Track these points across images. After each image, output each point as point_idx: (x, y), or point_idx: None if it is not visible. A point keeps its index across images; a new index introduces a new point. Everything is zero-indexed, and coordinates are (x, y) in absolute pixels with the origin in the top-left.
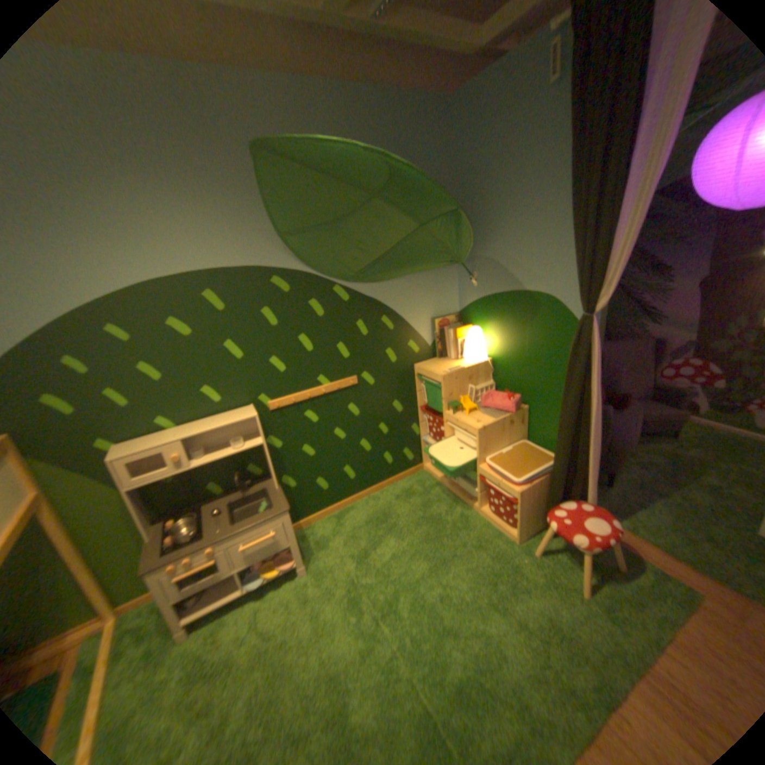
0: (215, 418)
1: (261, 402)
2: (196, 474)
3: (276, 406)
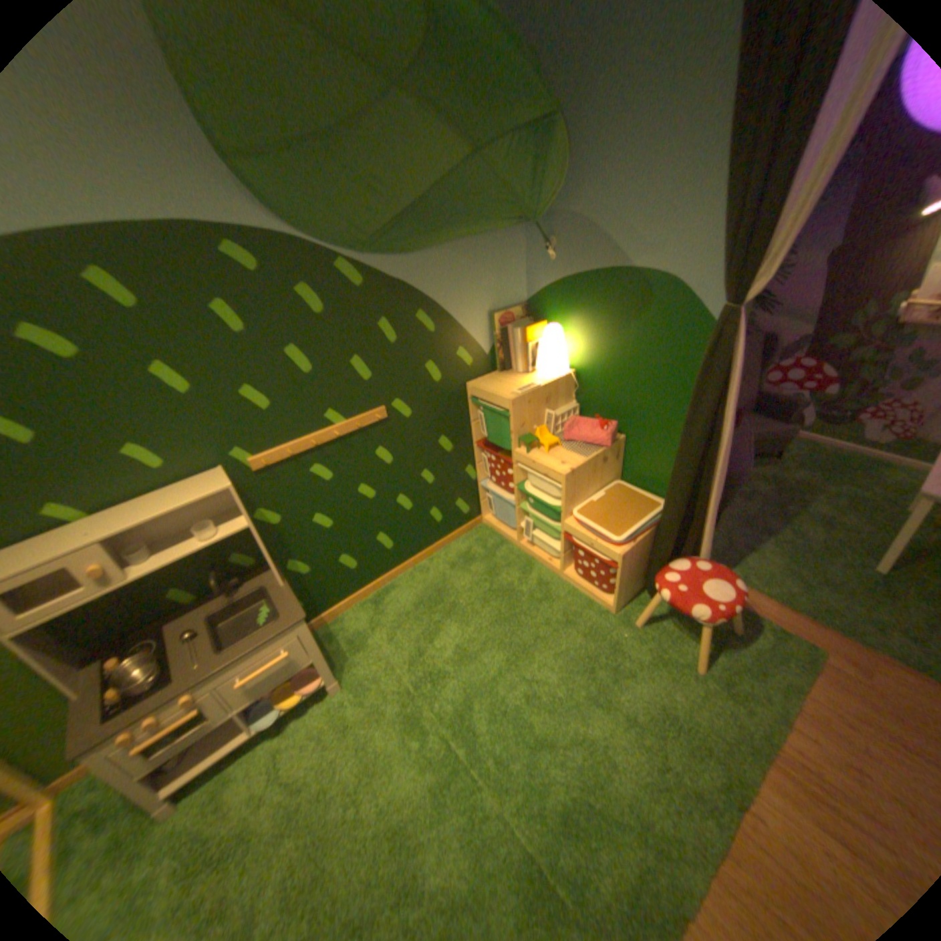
0: (158, 496)
1: (236, 460)
2: (144, 582)
3: (262, 465)
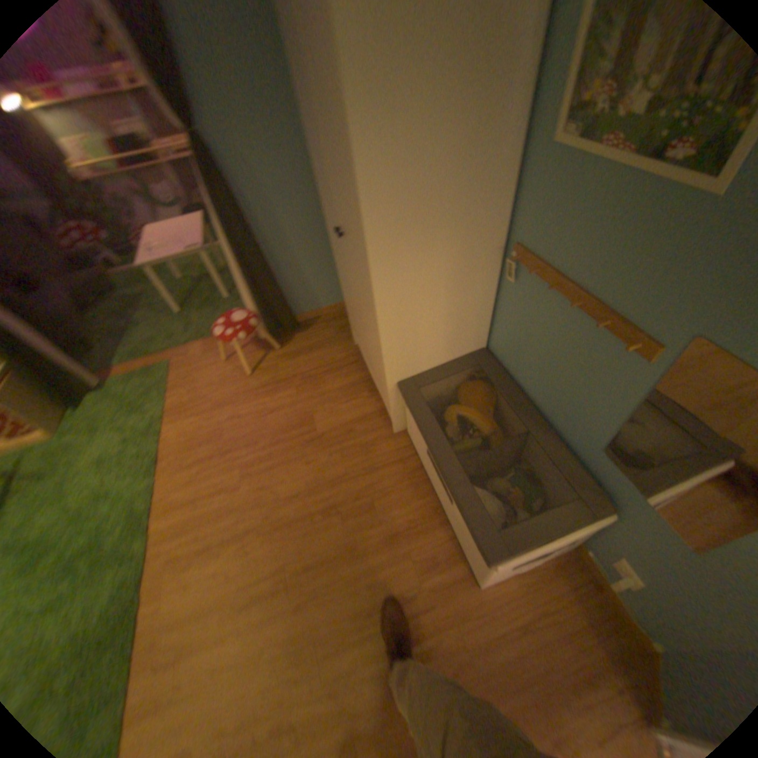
0: None
1: None
2: None
3: None
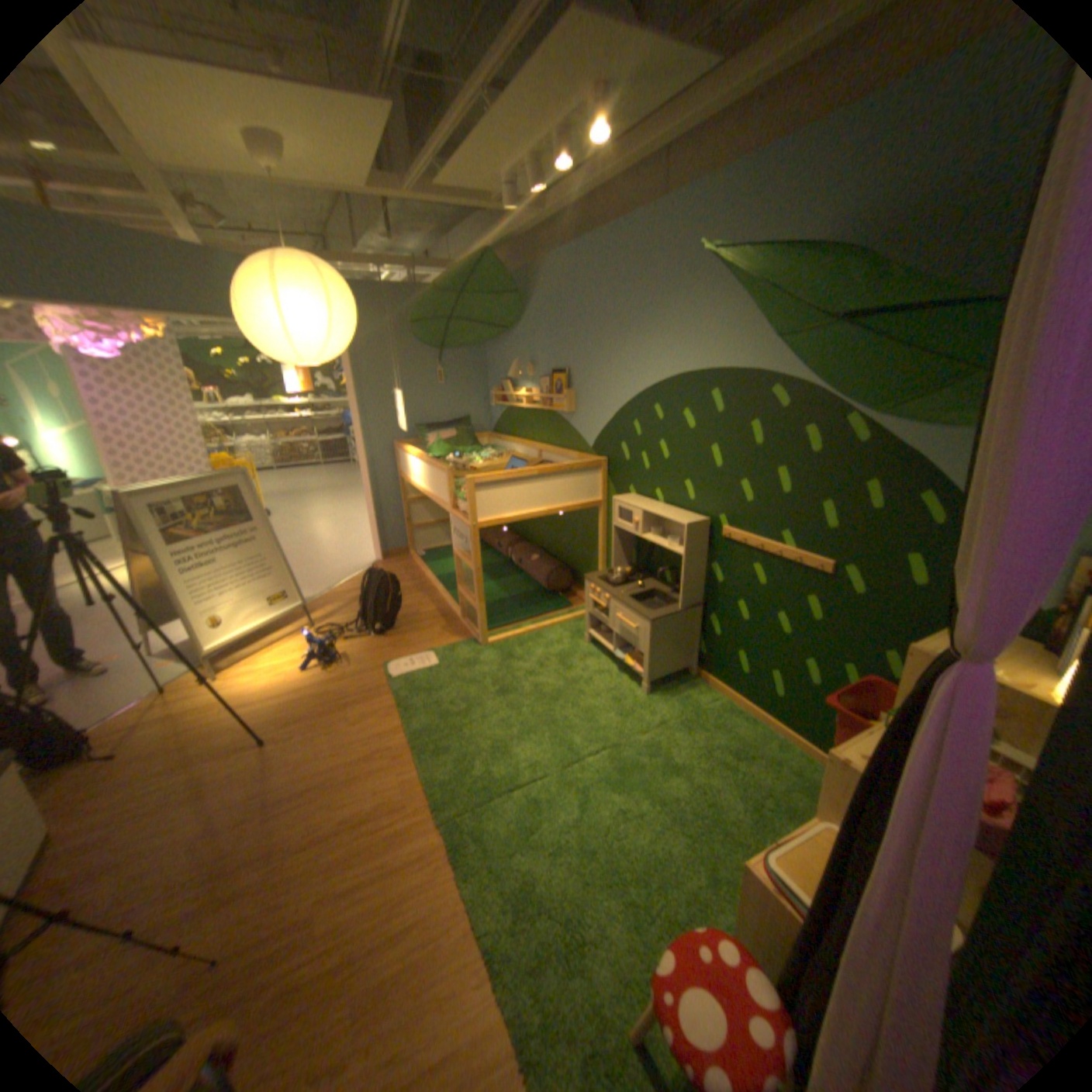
0: (676, 512)
1: (718, 523)
2: (660, 553)
3: (726, 535)
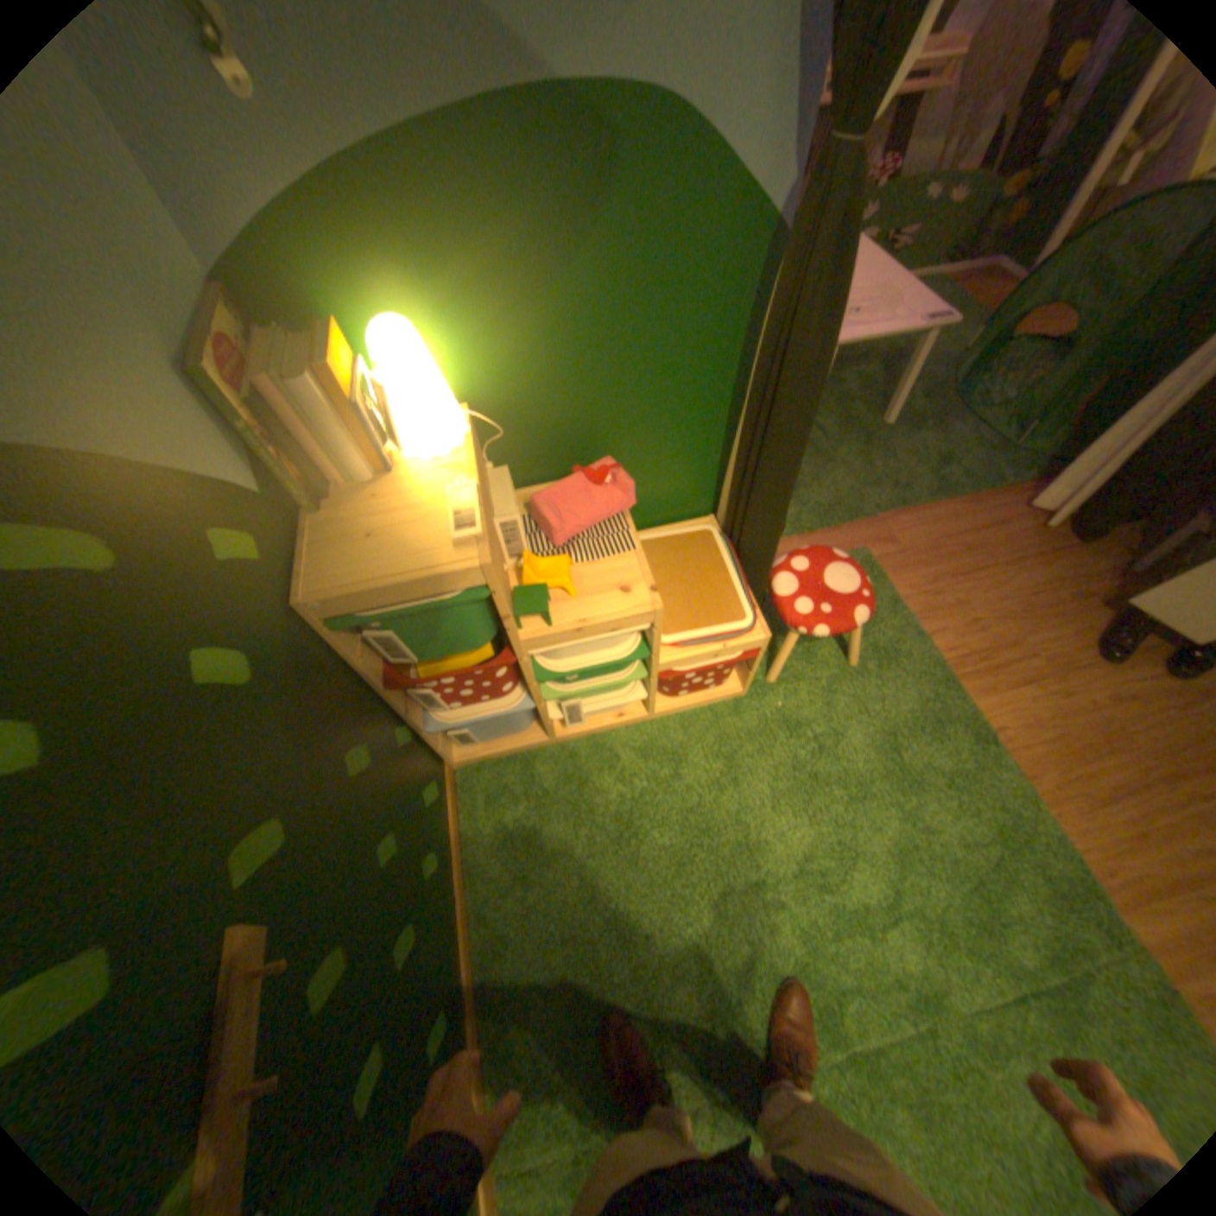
0: None
1: None
2: None
3: None
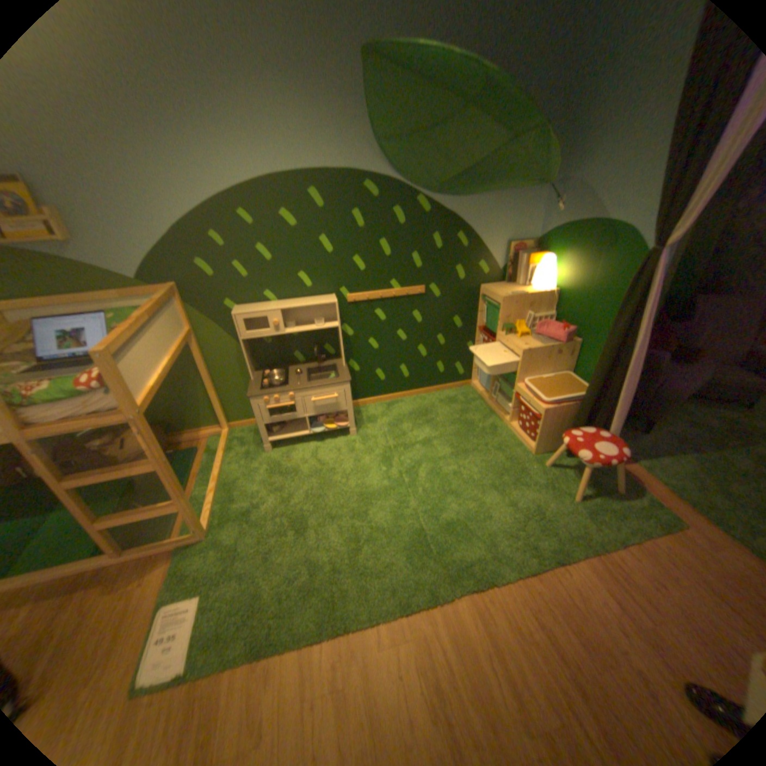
0: (305, 300)
1: (341, 295)
2: (287, 343)
3: (352, 300)
